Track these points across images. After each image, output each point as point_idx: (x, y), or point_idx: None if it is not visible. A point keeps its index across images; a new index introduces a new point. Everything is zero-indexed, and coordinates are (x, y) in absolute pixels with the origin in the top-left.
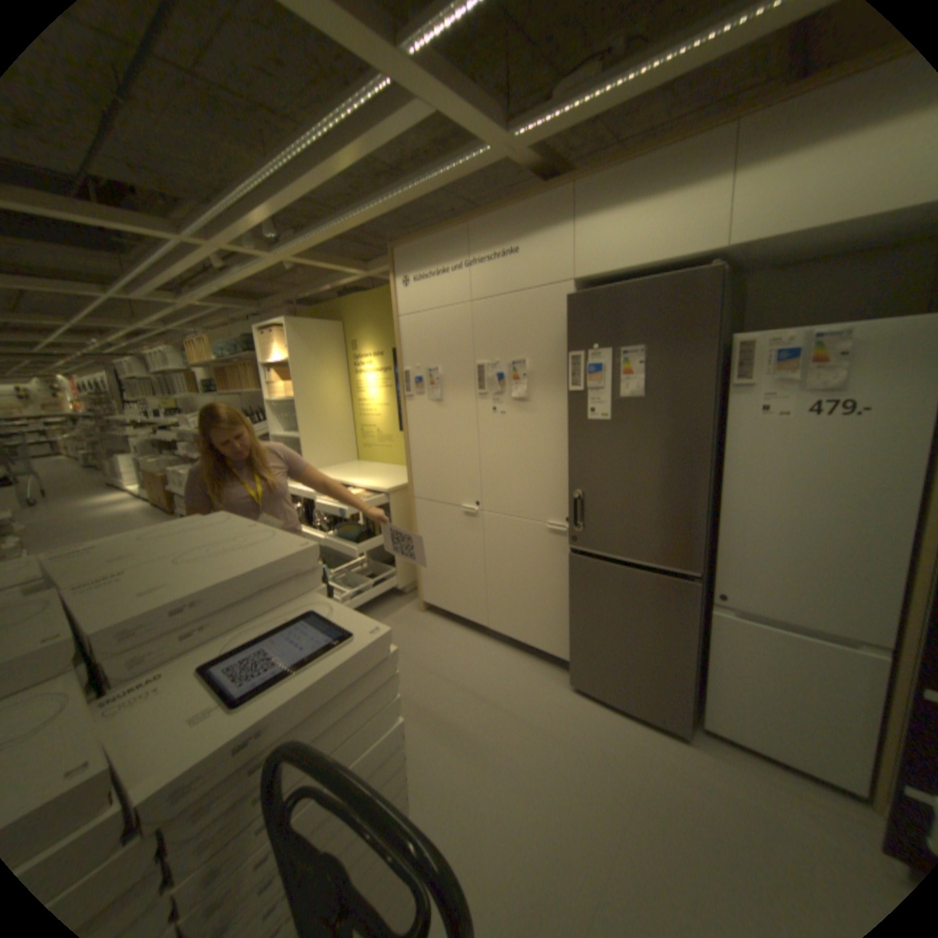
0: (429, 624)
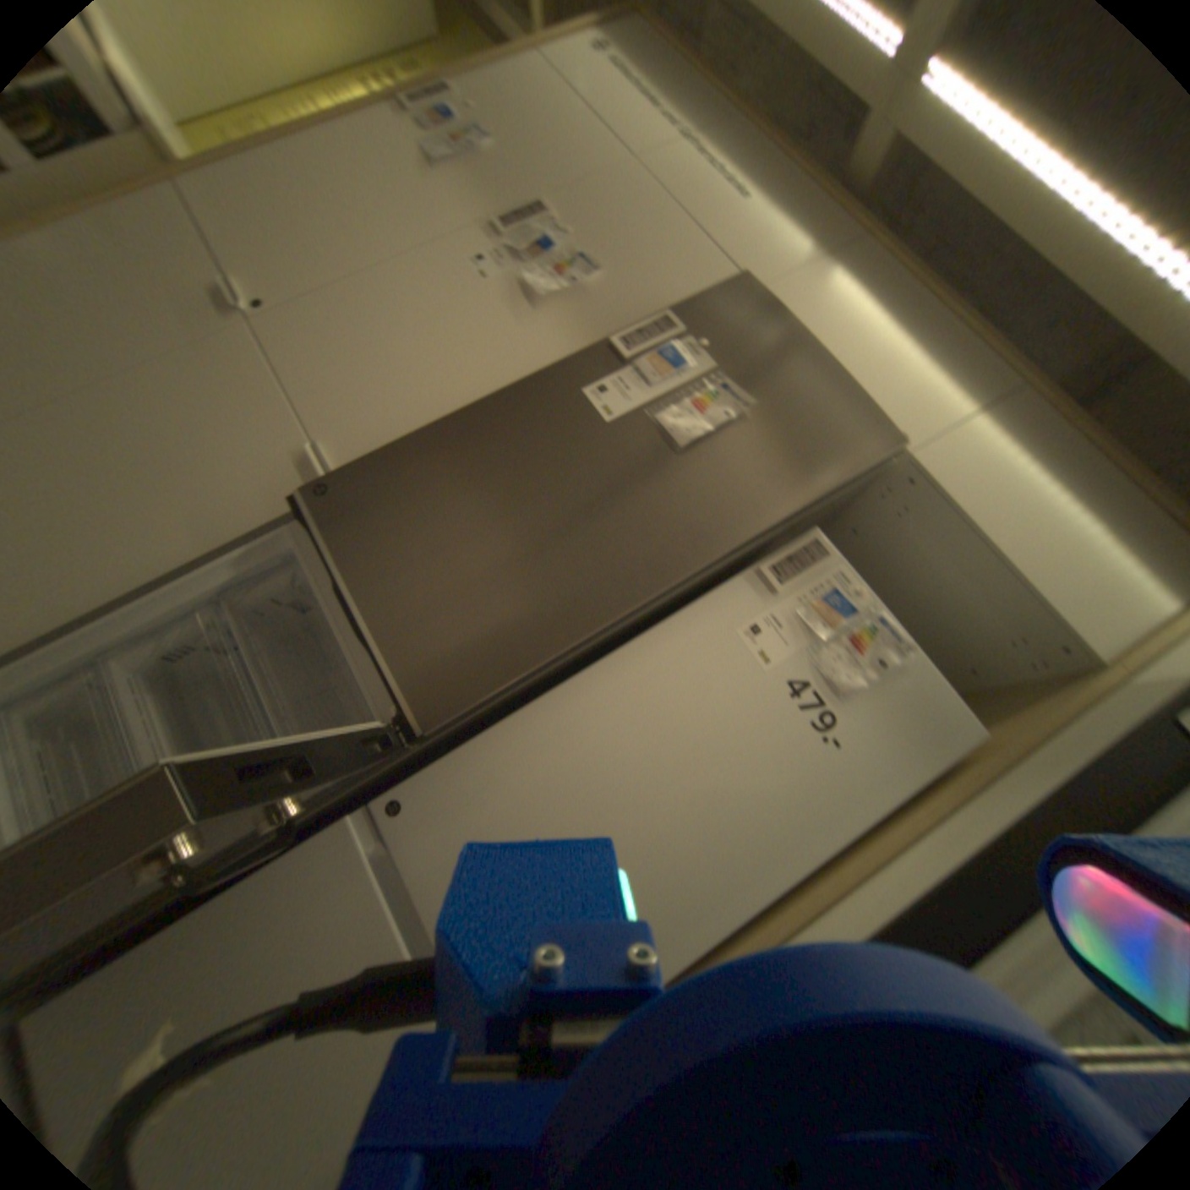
0: None
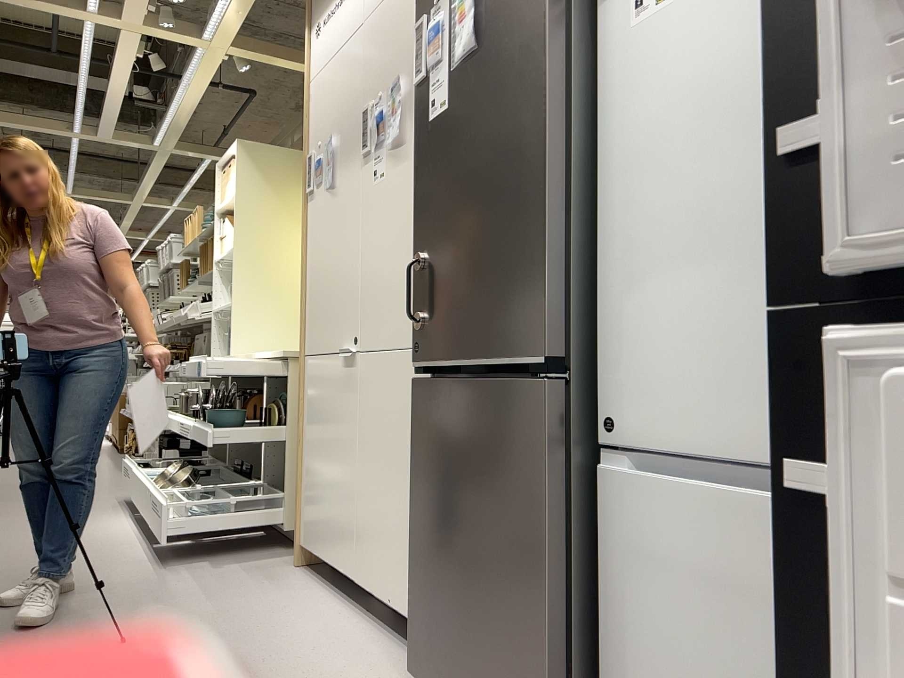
0: (289, 579)
